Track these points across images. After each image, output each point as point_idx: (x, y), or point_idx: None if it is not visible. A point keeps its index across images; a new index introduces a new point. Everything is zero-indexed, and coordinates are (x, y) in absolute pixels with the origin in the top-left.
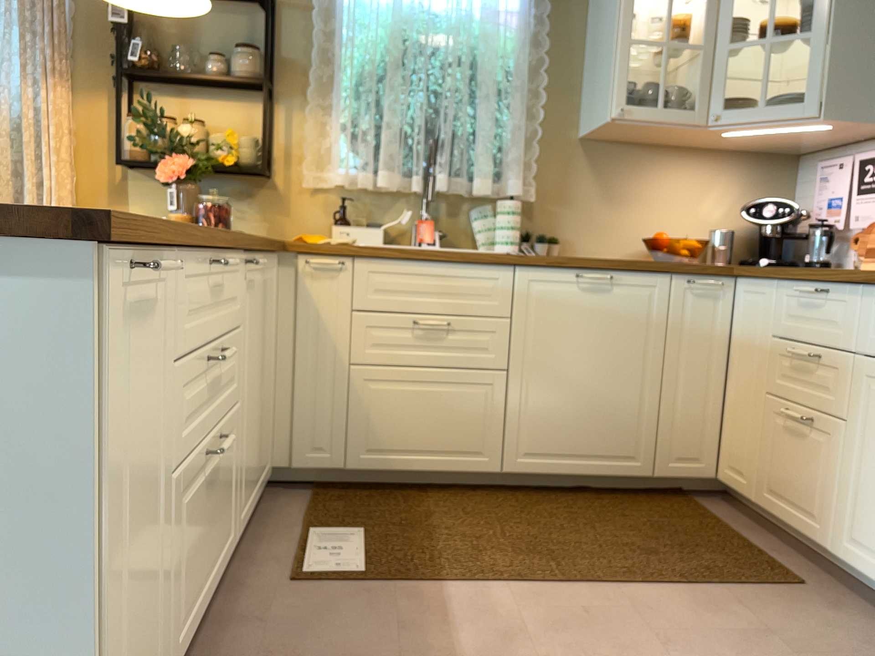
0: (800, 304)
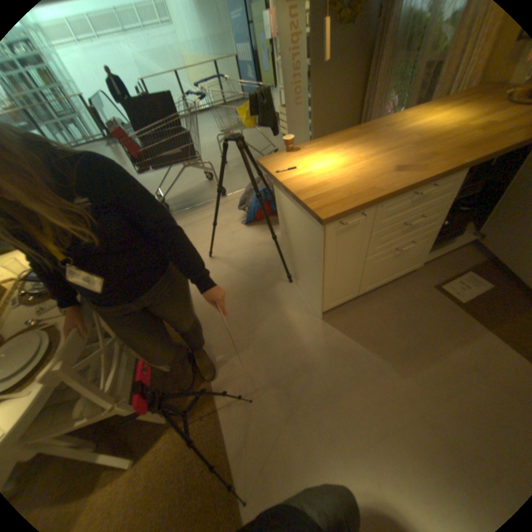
0: None
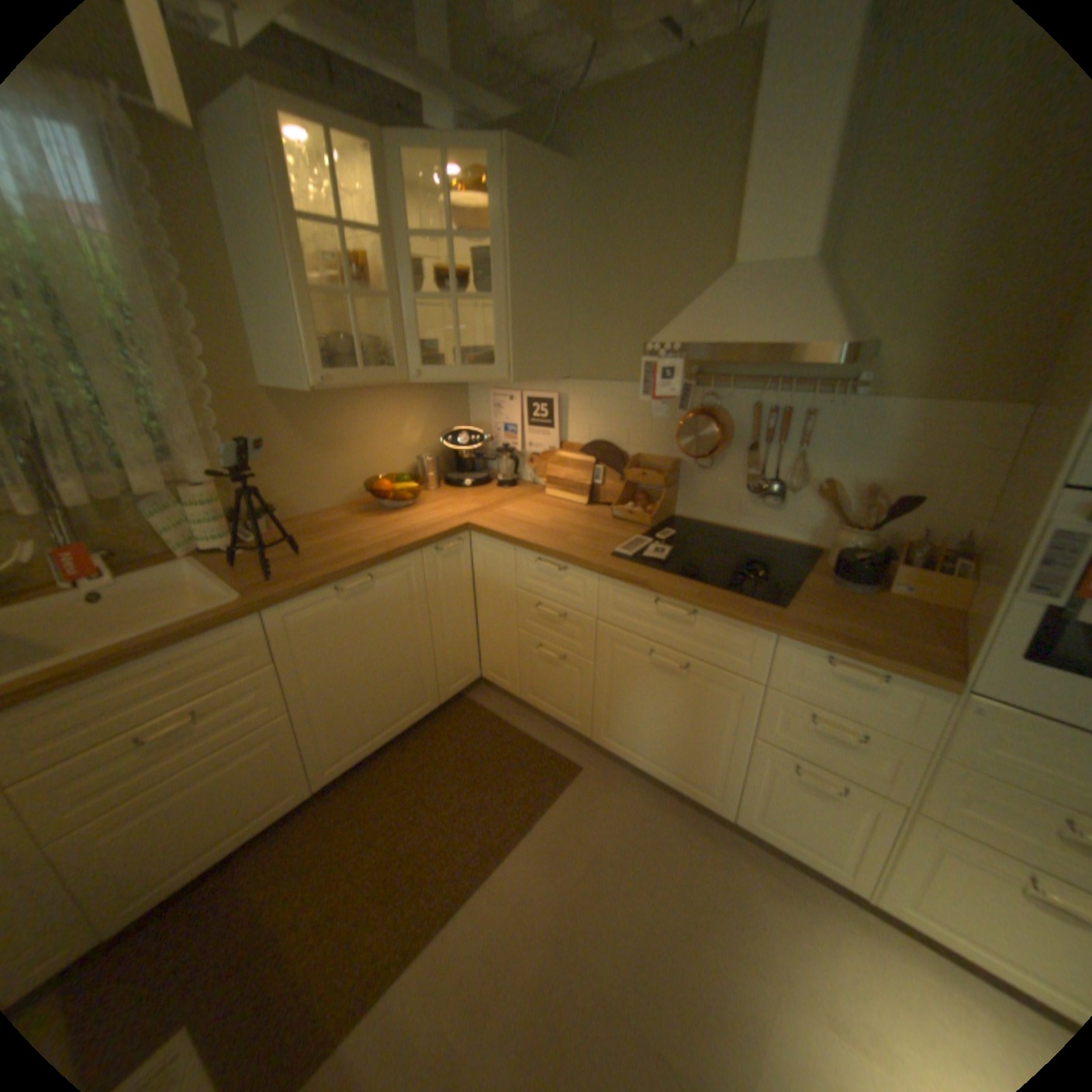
0: (539, 569)
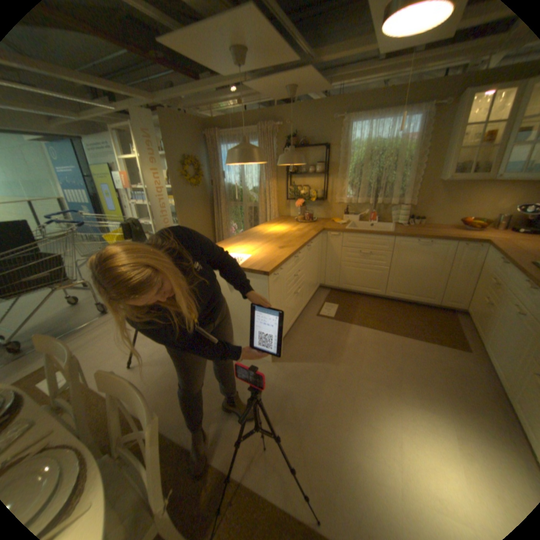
0: (501, 263)
